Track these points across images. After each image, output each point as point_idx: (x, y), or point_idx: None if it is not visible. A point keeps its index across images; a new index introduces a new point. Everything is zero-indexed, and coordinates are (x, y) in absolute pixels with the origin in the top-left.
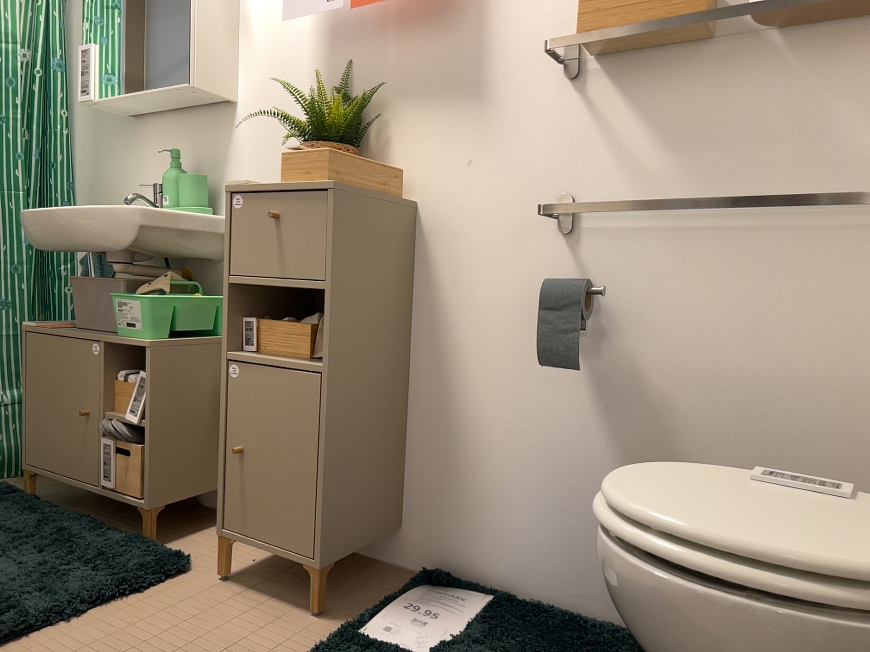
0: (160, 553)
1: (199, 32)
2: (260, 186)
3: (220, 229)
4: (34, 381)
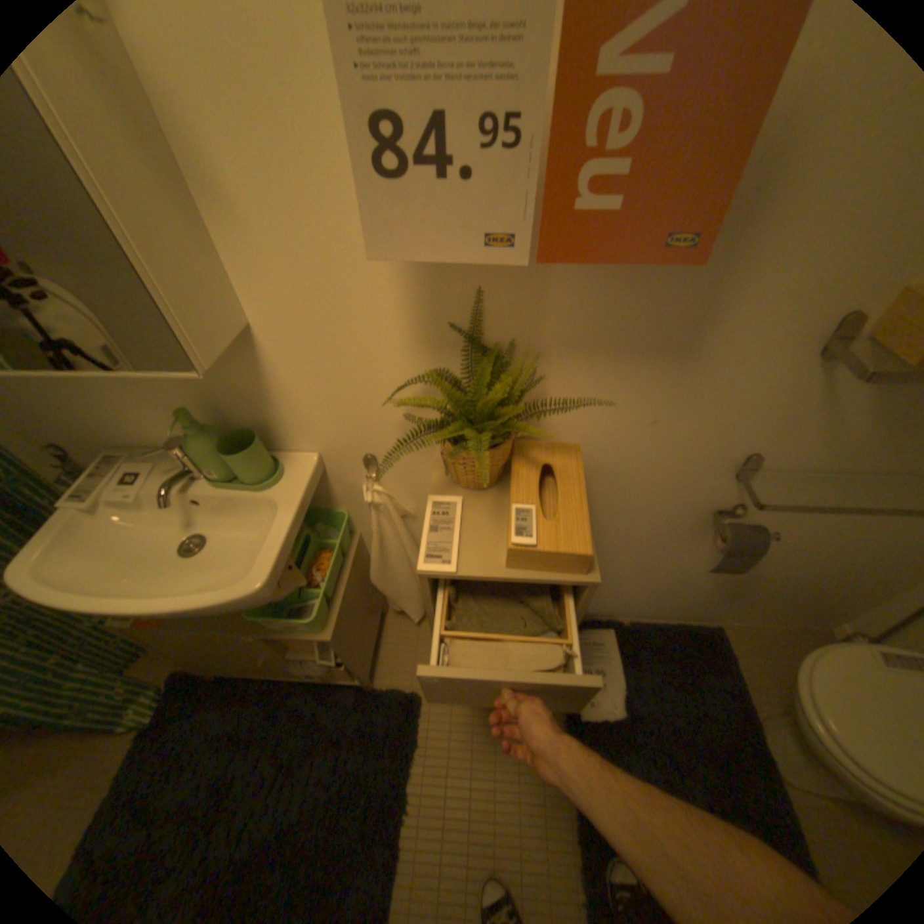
0: (397, 706)
1: (149, 264)
2: (481, 576)
3: (313, 488)
4: (163, 649)
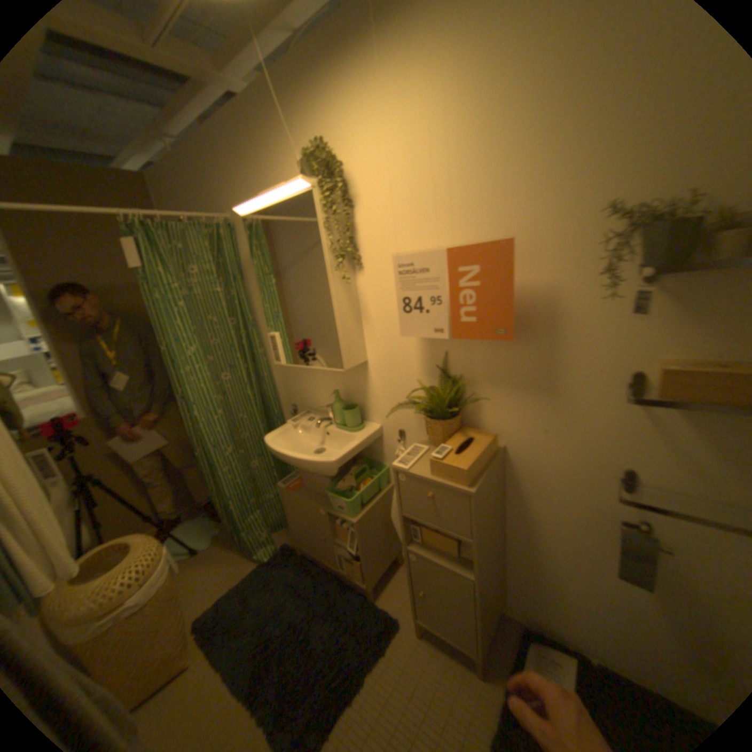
0: (382, 620)
1: (341, 336)
2: (418, 475)
3: (372, 439)
4: (289, 512)
